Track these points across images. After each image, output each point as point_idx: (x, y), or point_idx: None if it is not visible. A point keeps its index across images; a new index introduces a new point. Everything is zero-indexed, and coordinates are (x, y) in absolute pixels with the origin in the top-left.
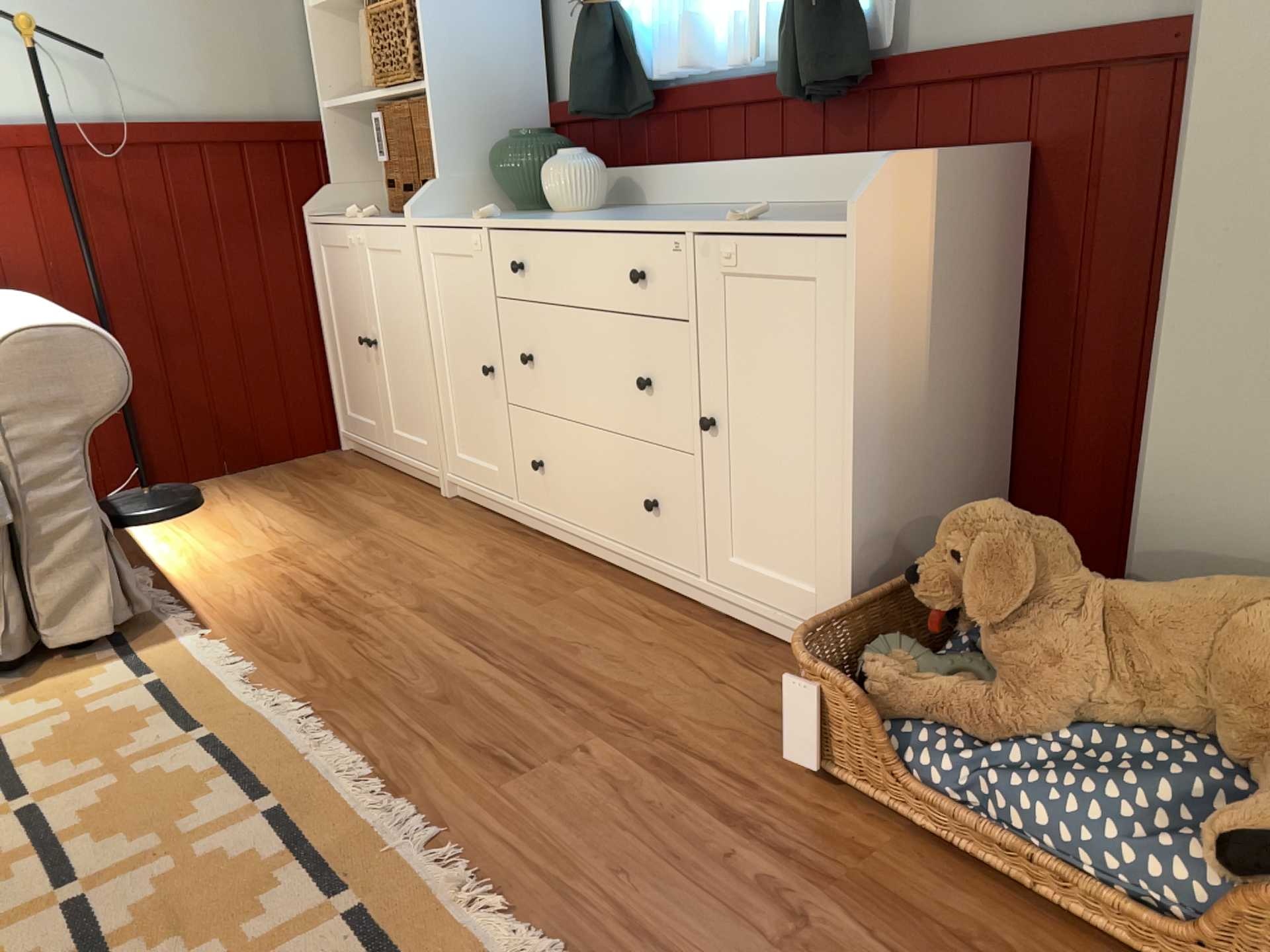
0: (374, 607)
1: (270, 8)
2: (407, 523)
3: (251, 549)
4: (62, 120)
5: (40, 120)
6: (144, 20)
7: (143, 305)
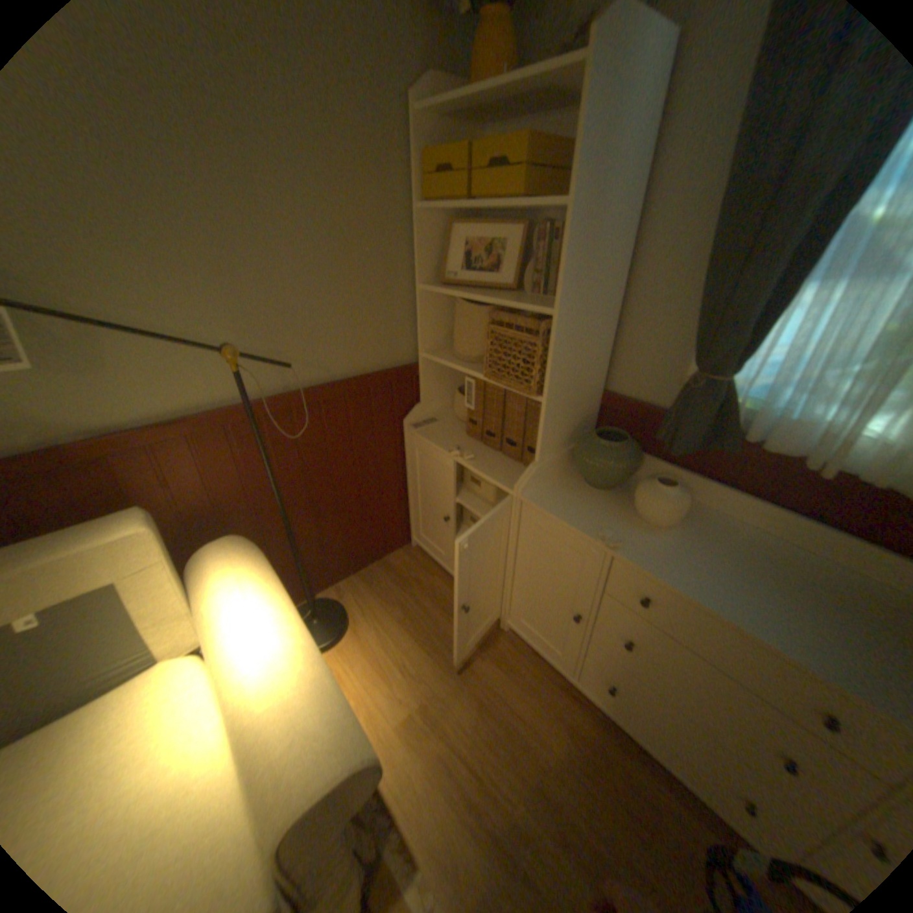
0: (528, 833)
1: (392, 286)
2: (494, 670)
3: (403, 704)
4: (250, 393)
5: (235, 397)
6: (308, 309)
7: (306, 500)
